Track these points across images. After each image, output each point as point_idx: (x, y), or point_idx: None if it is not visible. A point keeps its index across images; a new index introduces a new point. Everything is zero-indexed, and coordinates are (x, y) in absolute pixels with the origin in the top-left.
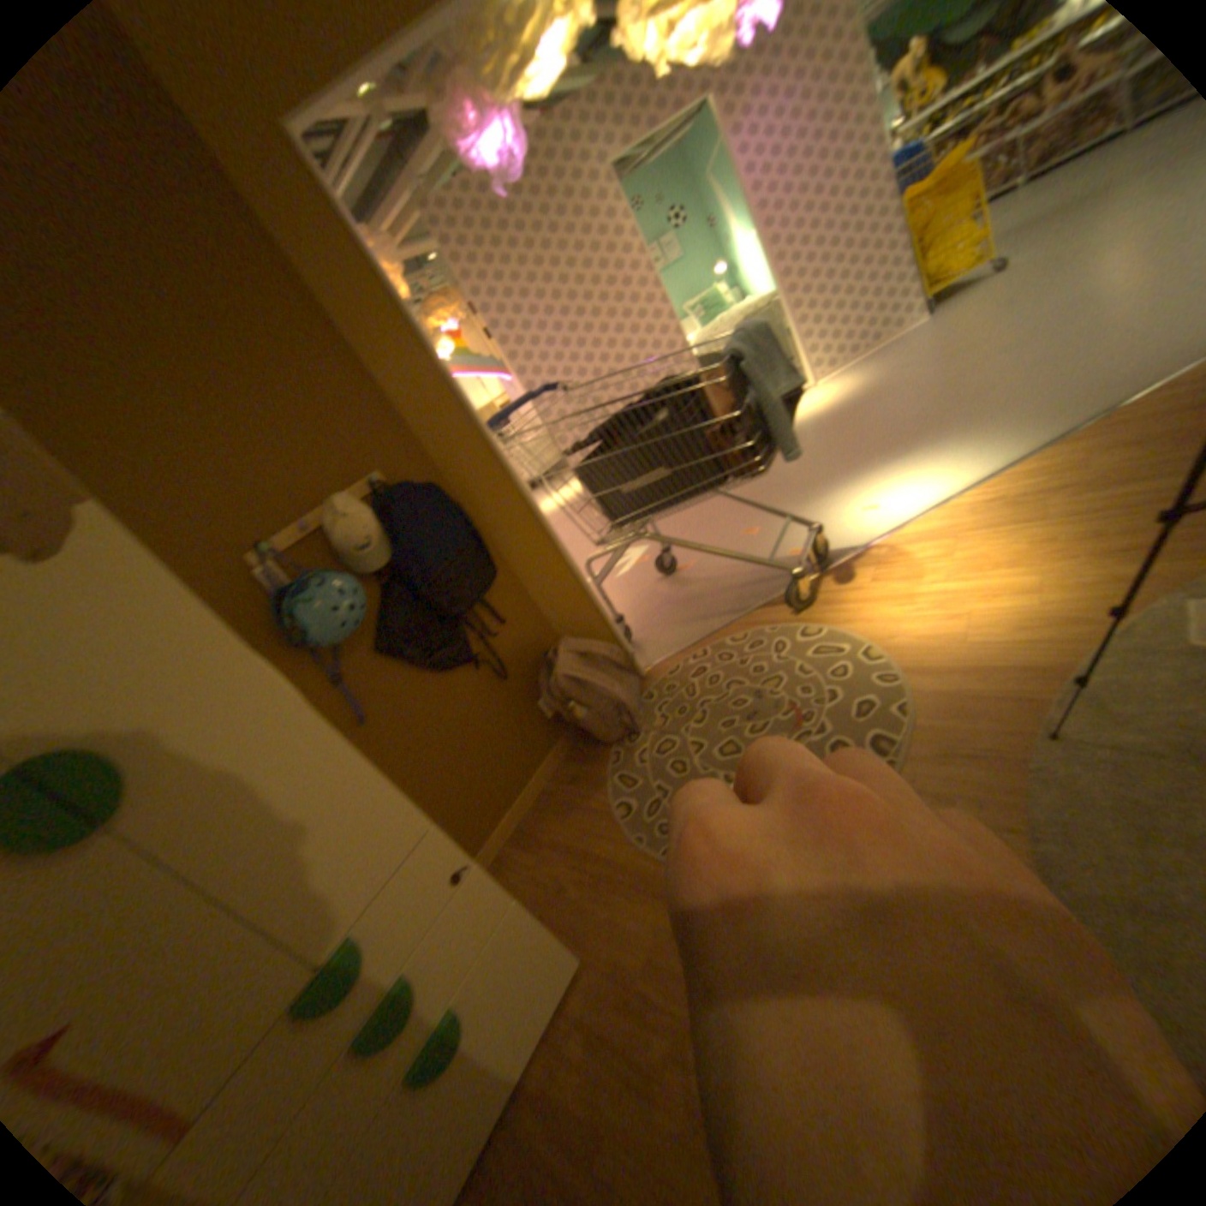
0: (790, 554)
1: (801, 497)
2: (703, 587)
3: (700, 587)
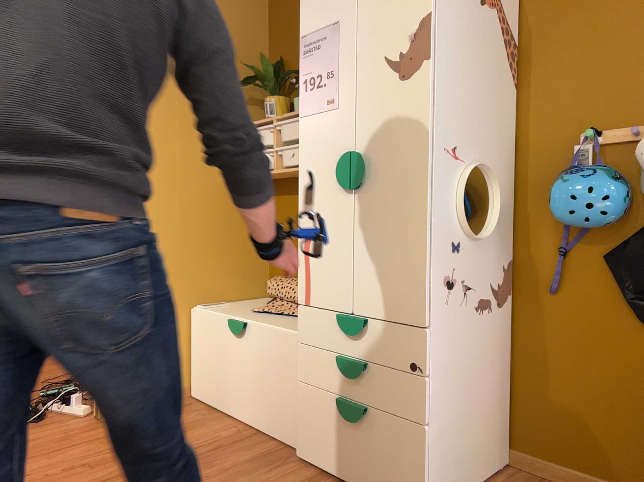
0: None
1: None
2: None
3: None
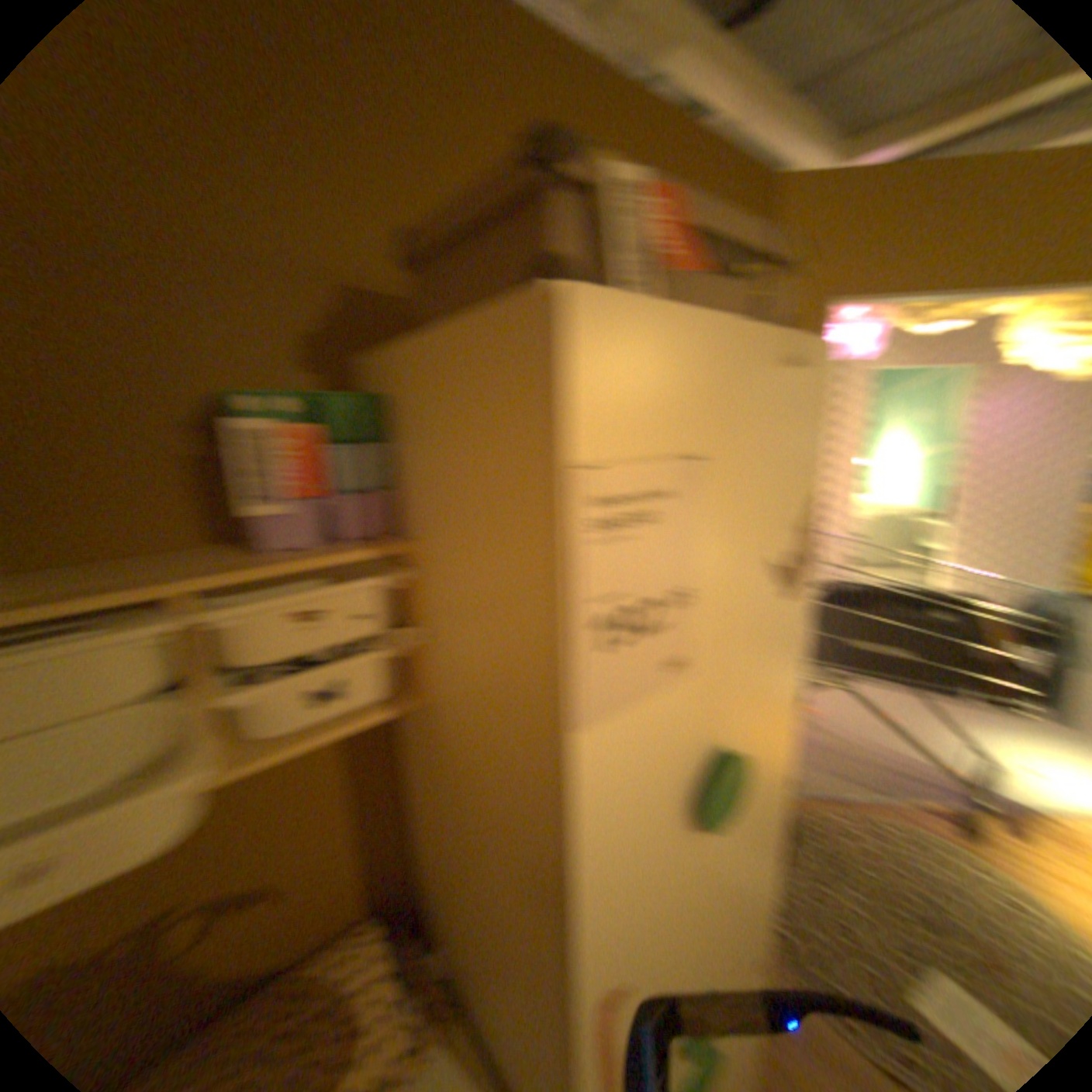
0: (941, 772)
1: (942, 717)
2: (844, 750)
3: (845, 750)
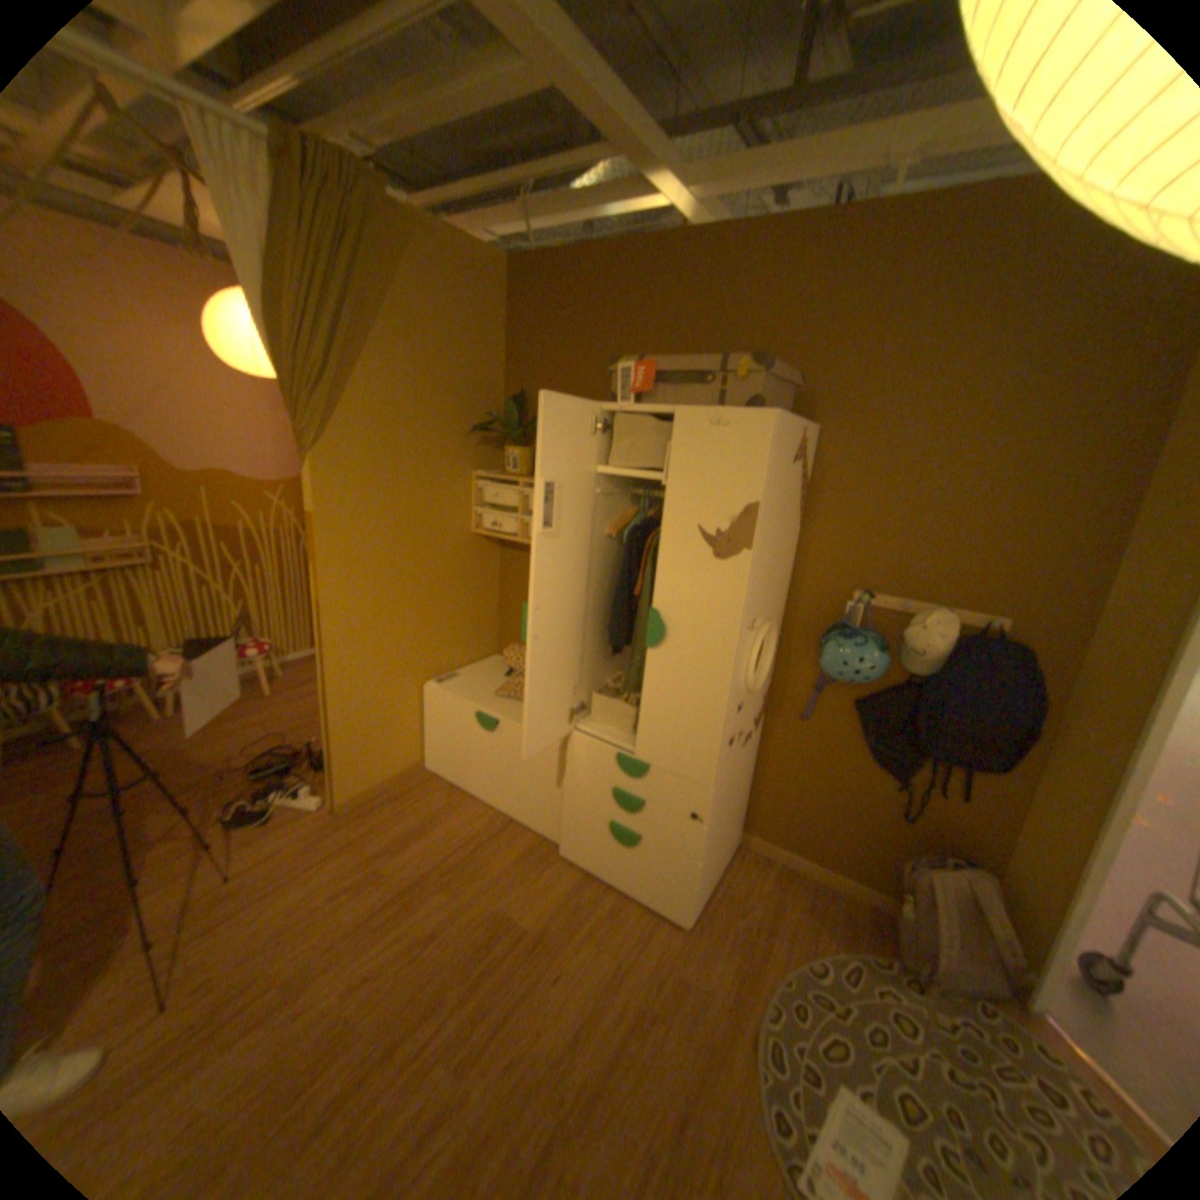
0: None
1: None
2: None
3: None
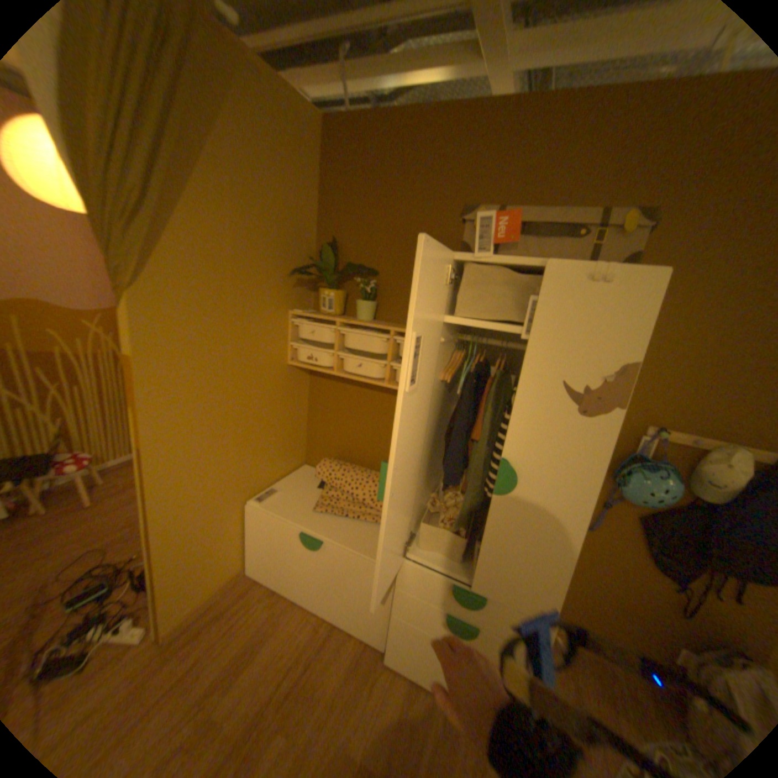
0: None
1: None
2: None
3: None
